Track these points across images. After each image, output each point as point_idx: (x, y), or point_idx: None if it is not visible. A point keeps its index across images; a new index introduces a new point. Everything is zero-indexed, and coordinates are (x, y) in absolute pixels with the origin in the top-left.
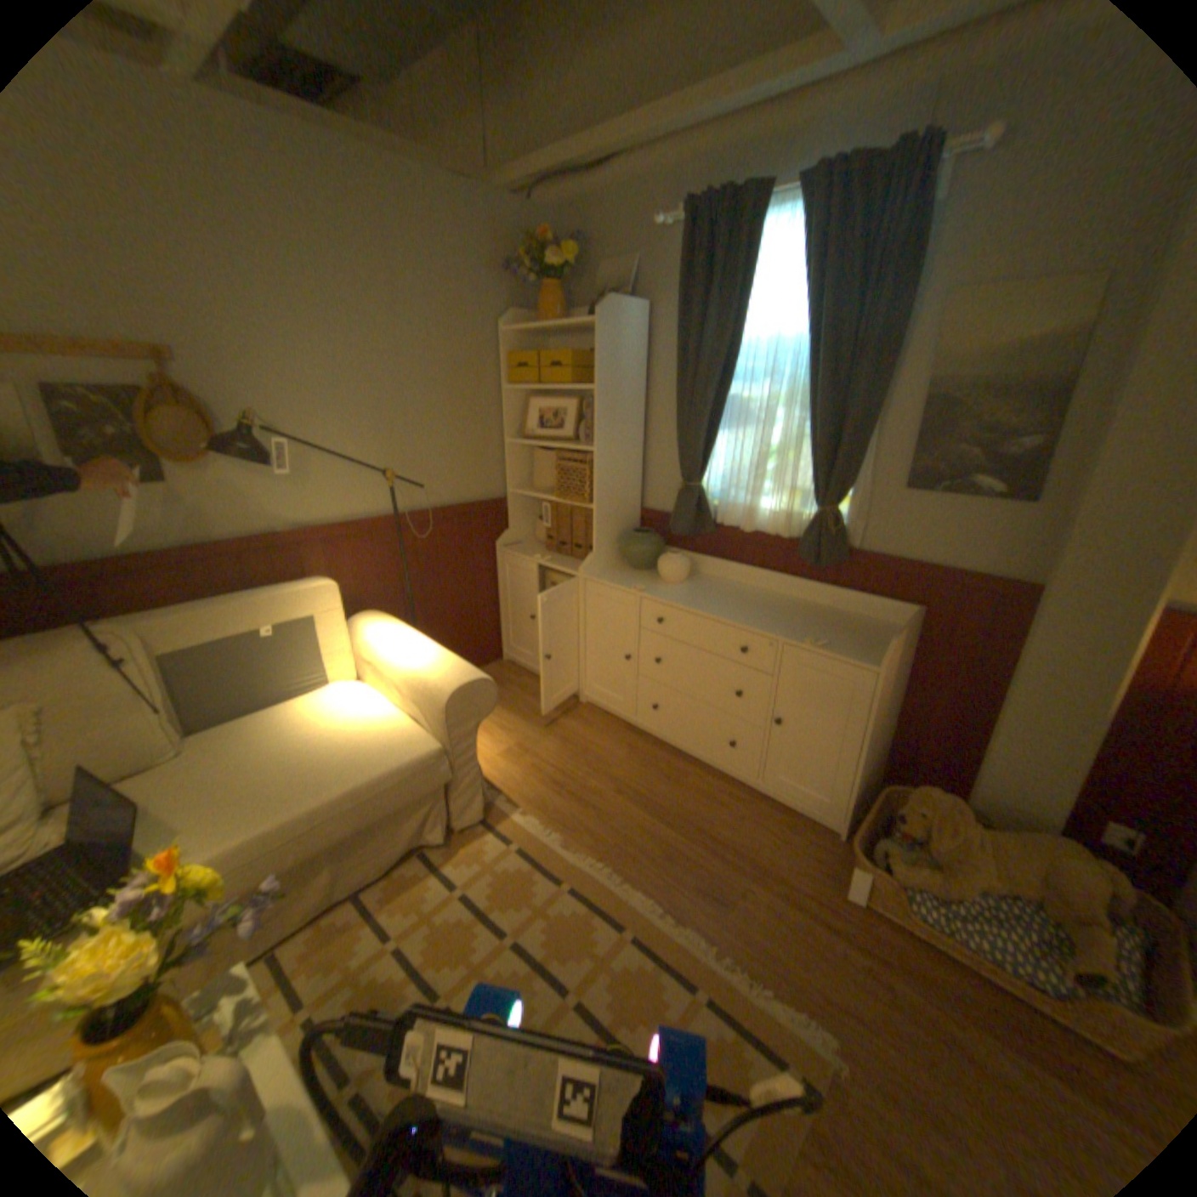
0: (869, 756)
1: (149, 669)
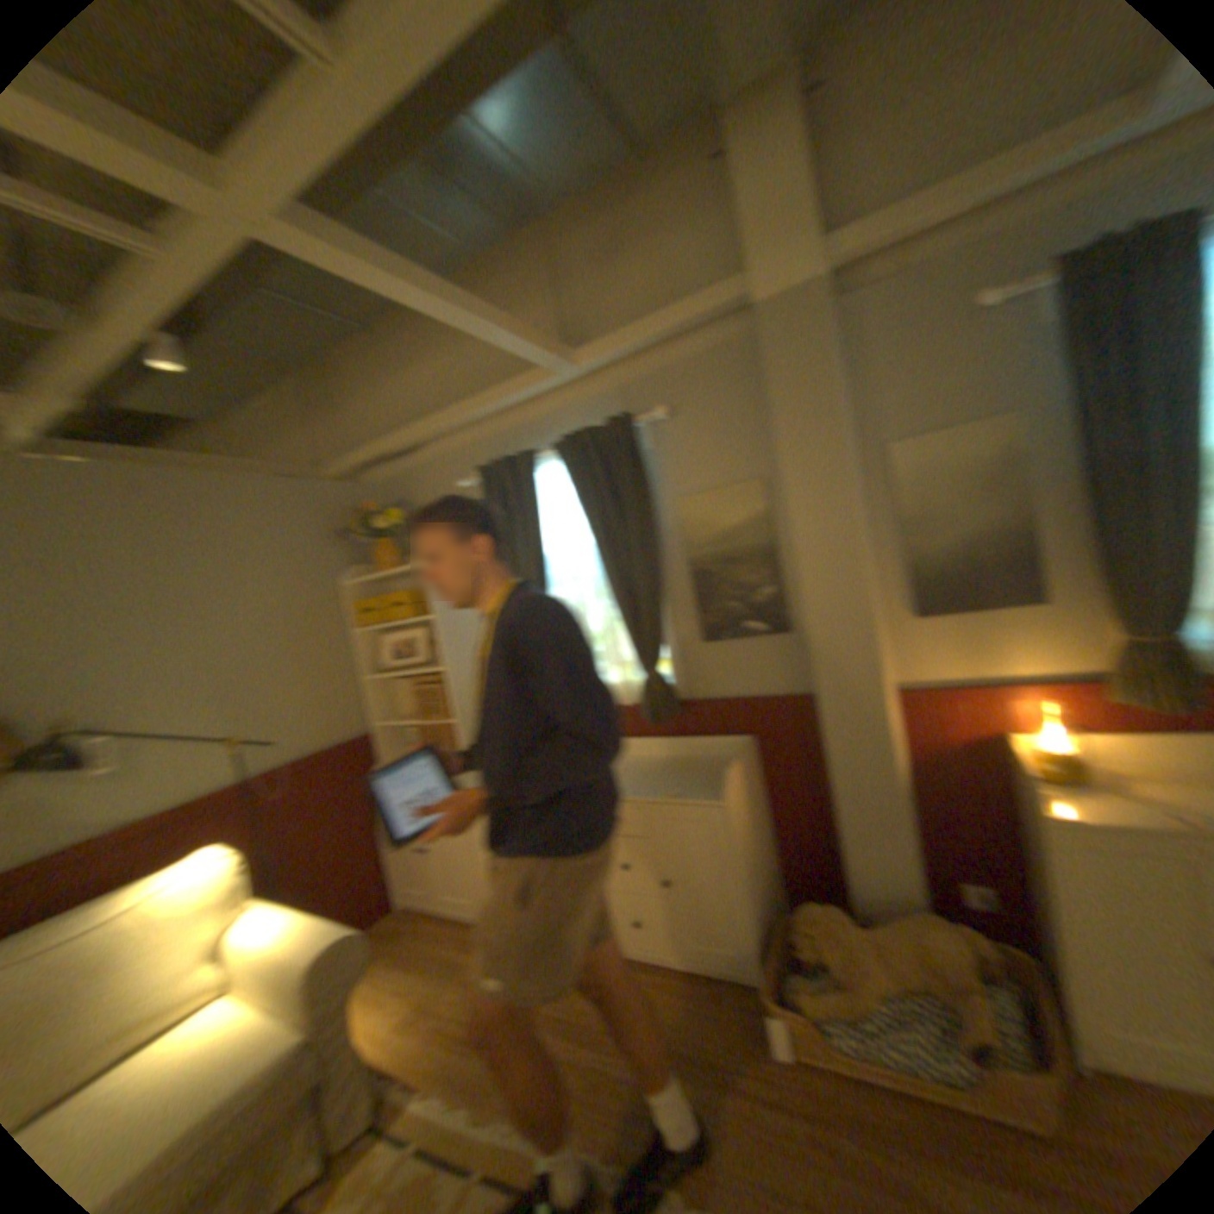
0: (753, 892)
1: None
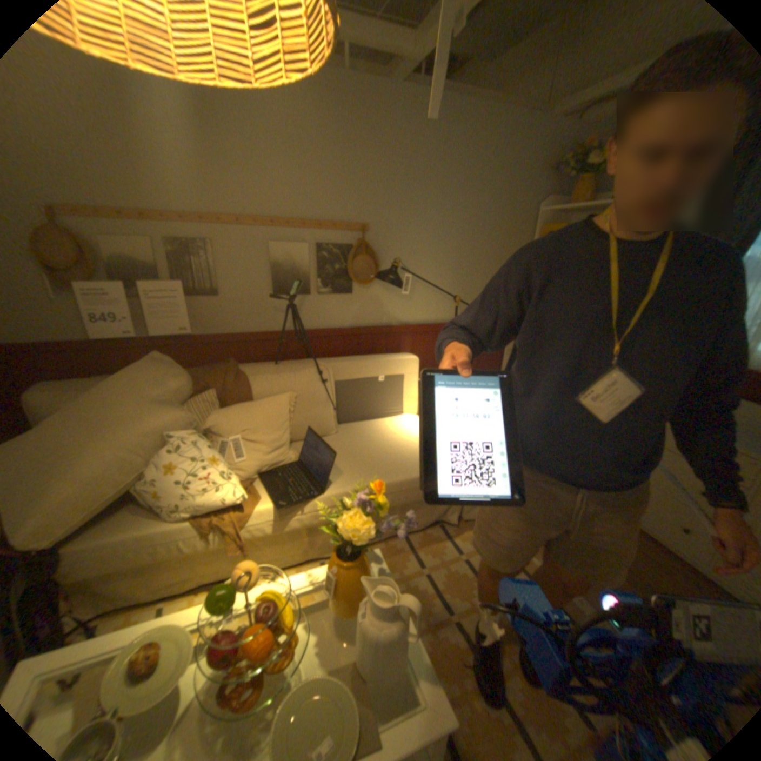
0: None
1: (335, 387)
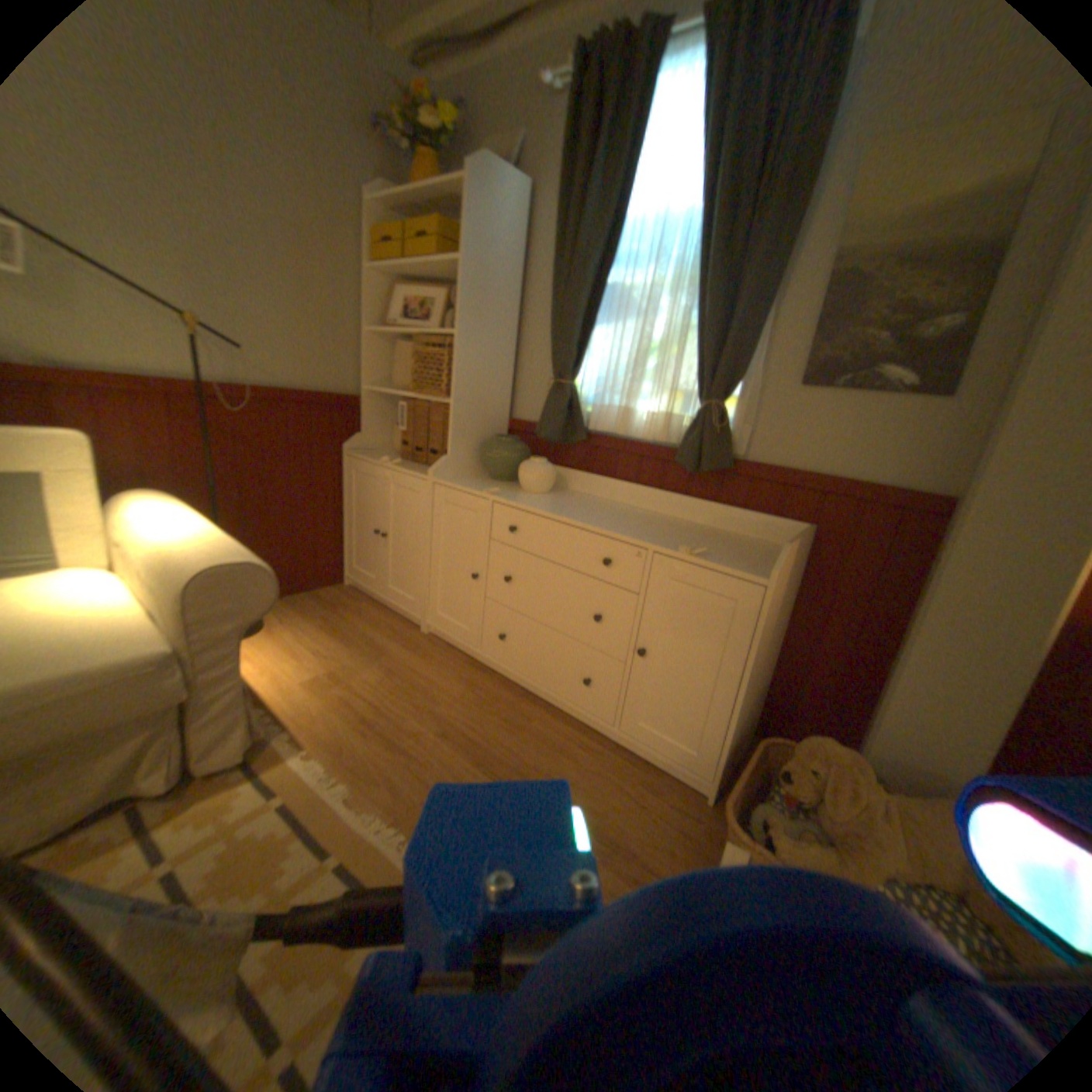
0: (748, 697)
1: None
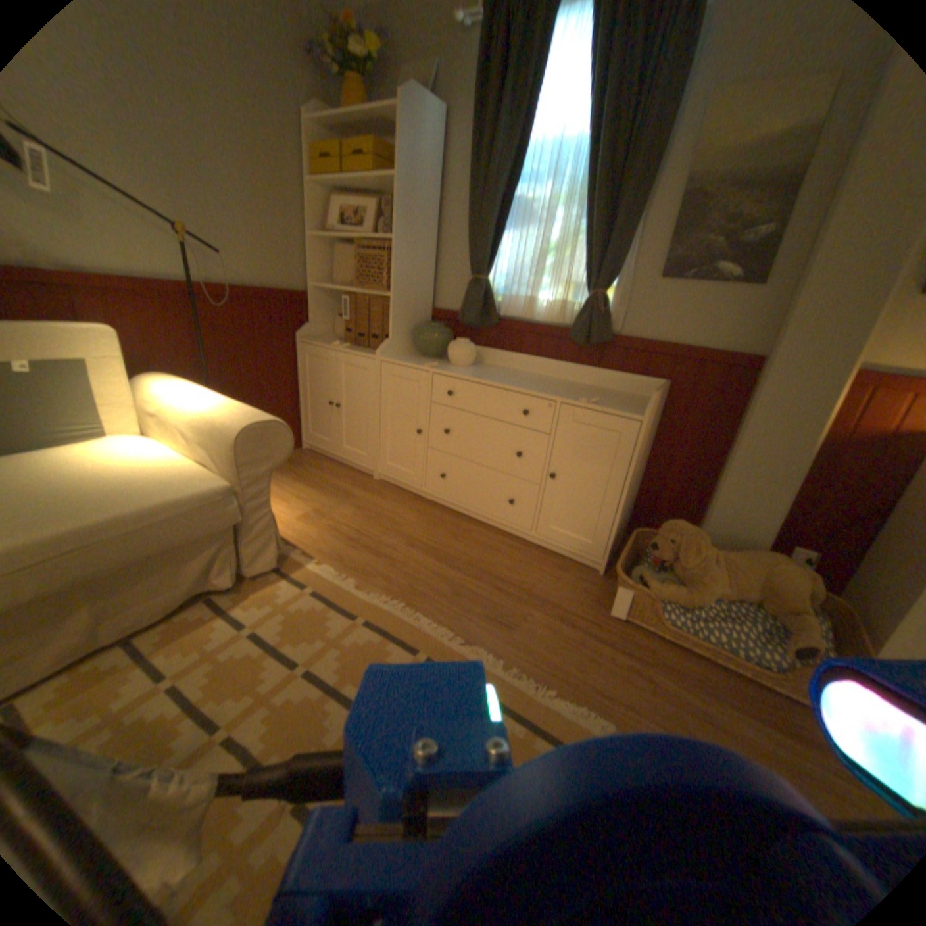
0: (626, 499)
1: None
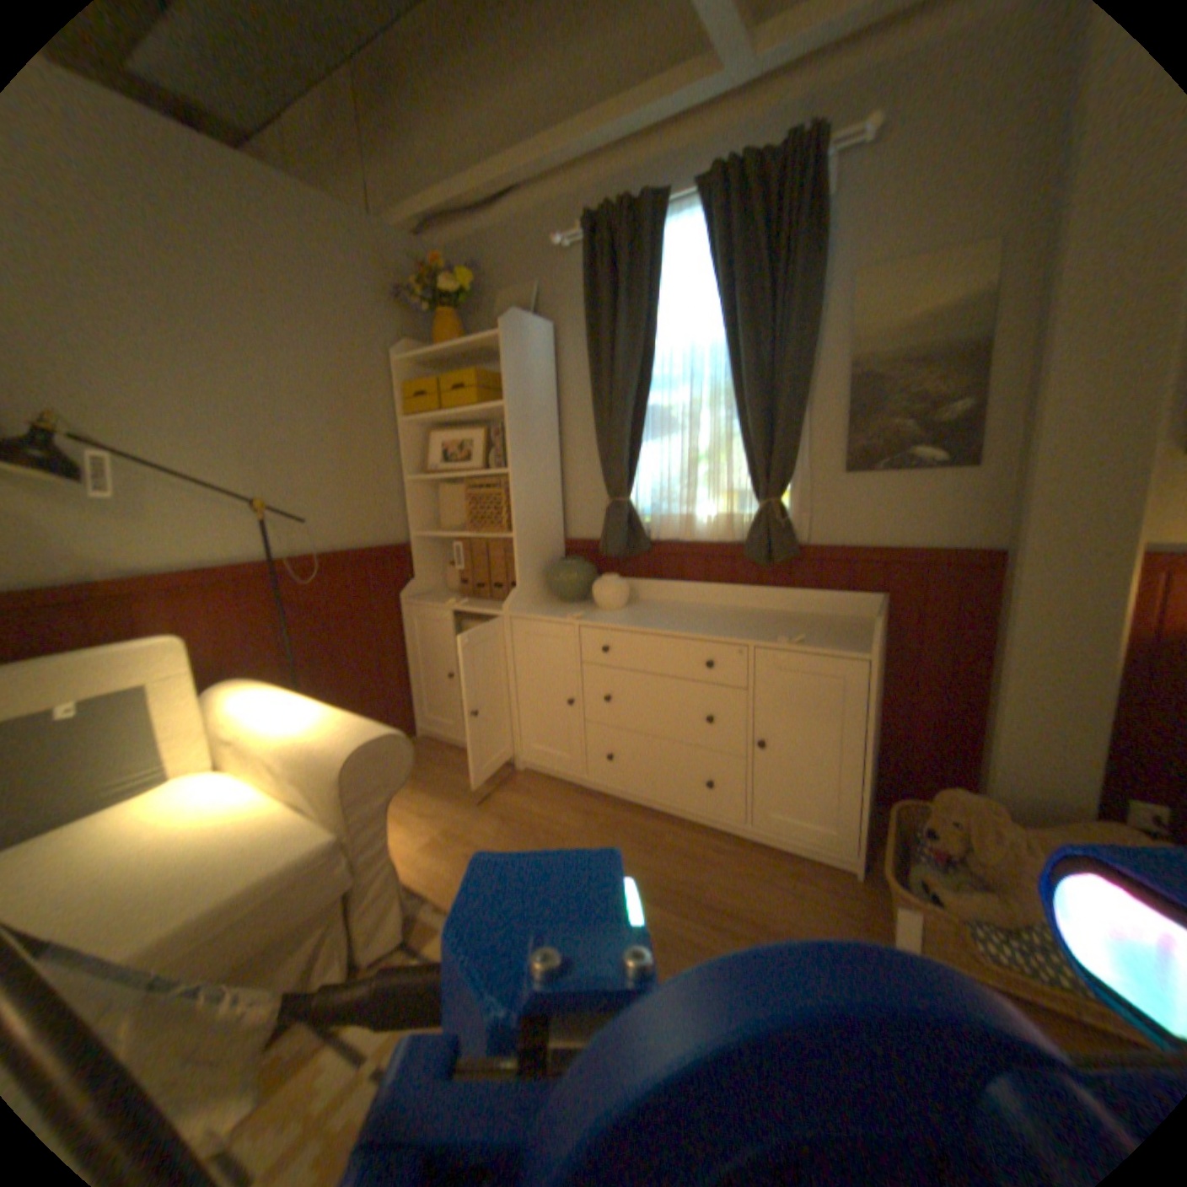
0: (872, 765)
1: None
